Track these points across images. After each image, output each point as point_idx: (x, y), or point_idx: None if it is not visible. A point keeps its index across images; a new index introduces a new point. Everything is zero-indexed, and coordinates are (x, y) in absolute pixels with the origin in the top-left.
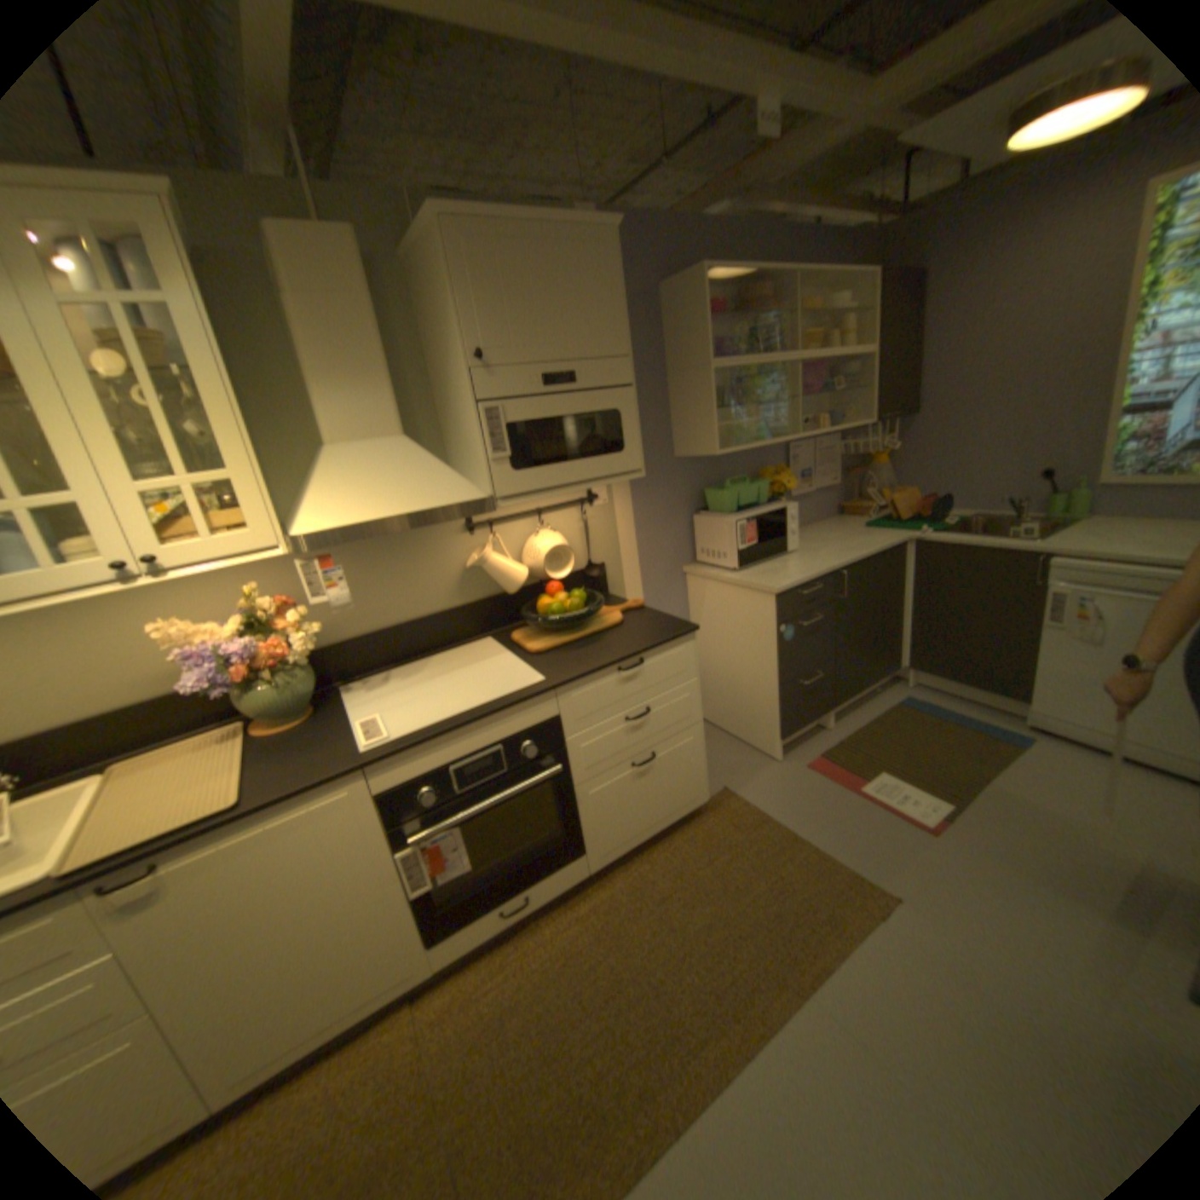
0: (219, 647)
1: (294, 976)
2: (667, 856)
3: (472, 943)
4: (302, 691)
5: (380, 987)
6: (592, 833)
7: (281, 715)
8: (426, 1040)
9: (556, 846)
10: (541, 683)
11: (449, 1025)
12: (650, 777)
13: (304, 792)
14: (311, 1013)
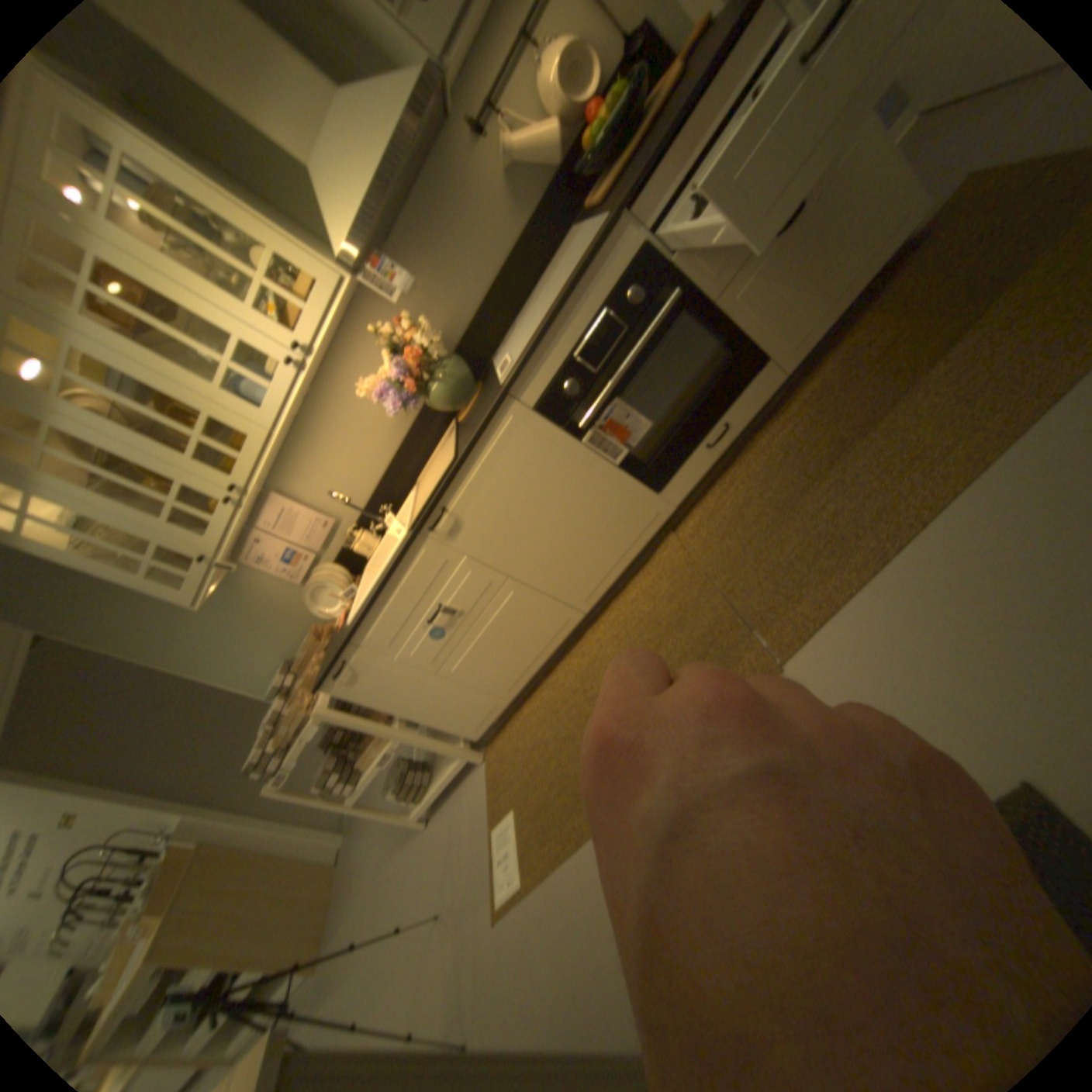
0: (398, 376)
1: (576, 535)
2: (887, 305)
3: (698, 473)
4: (467, 373)
5: (642, 524)
6: (768, 333)
7: (466, 397)
8: (693, 543)
9: (732, 364)
10: (608, 218)
11: (706, 529)
12: (815, 230)
13: (486, 427)
14: (605, 551)
